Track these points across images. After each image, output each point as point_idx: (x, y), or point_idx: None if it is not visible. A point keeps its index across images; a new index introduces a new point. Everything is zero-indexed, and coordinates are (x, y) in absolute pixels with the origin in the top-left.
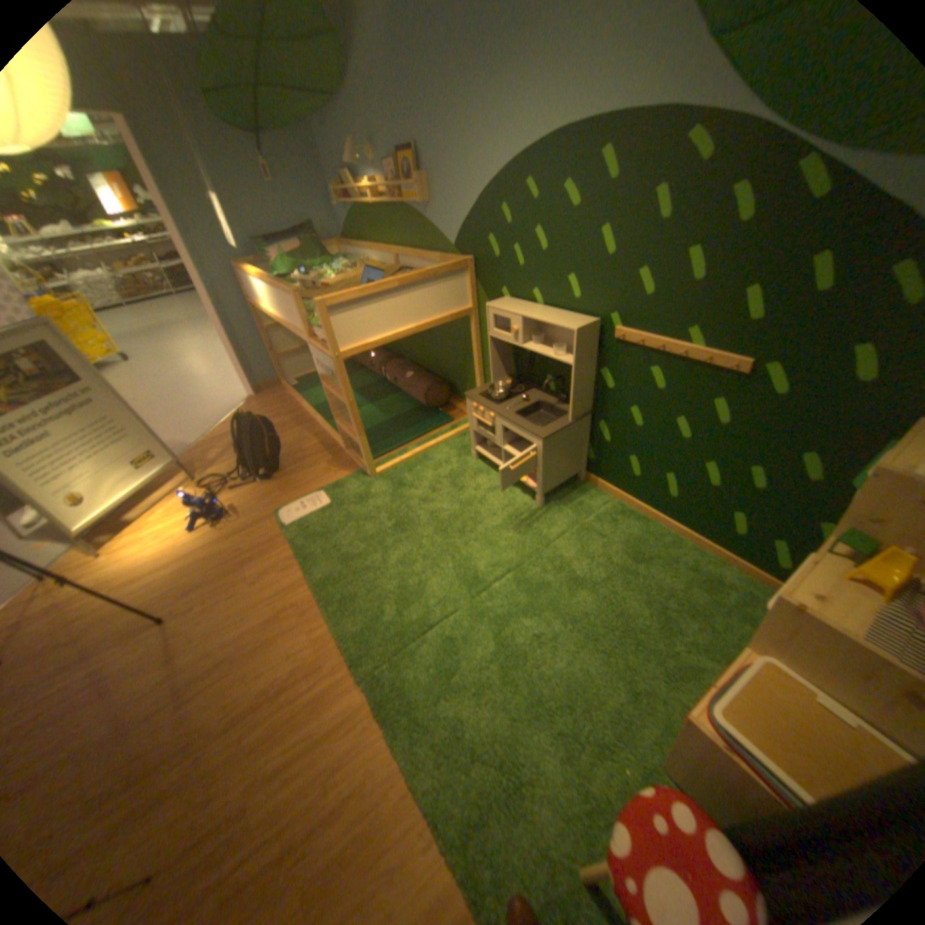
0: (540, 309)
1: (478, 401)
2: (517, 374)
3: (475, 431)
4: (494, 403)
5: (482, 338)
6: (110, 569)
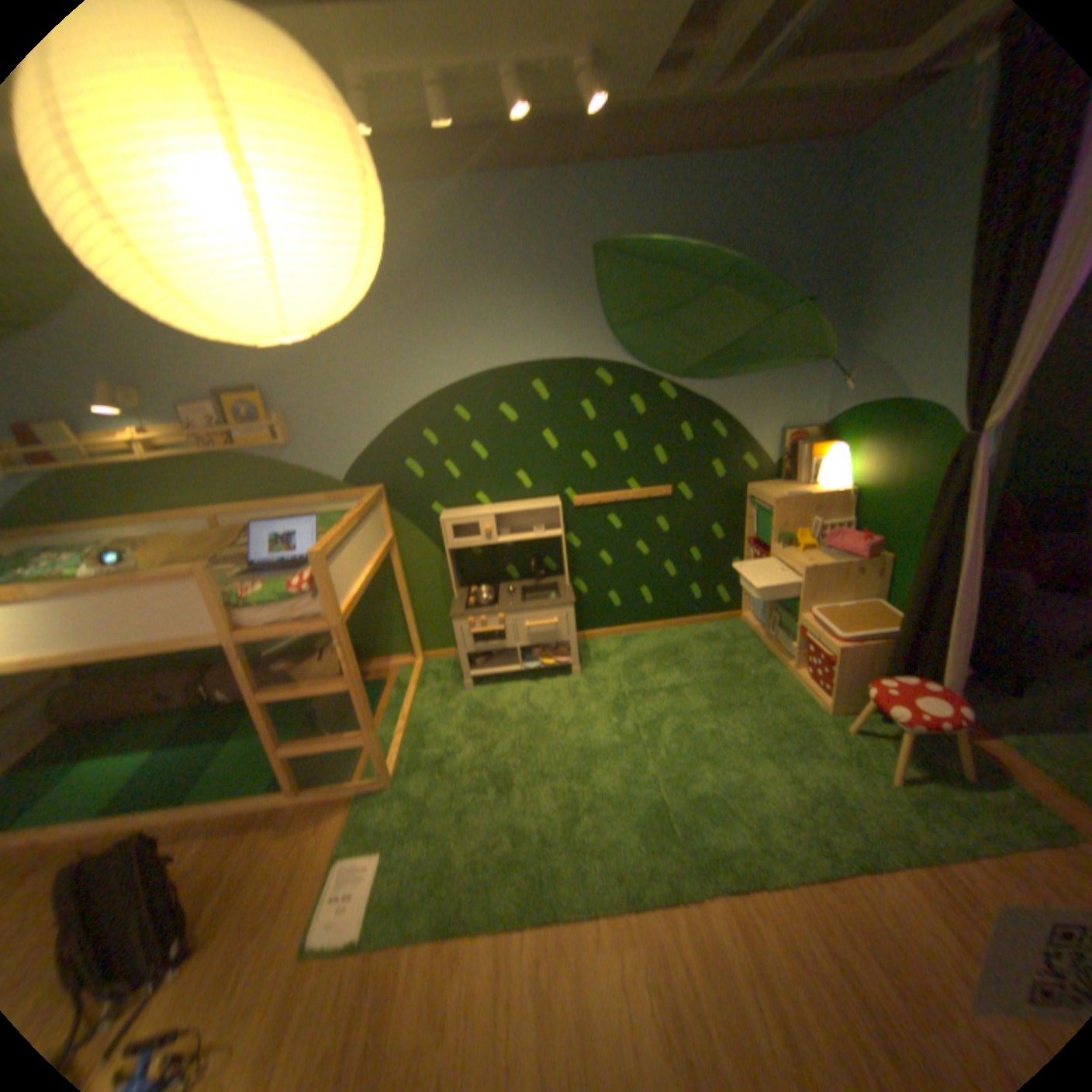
0: (497, 507)
1: (473, 613)
2: (467, 583)
3: (473, 651)
4: (489, 607)
5: (405, 567)
6: None
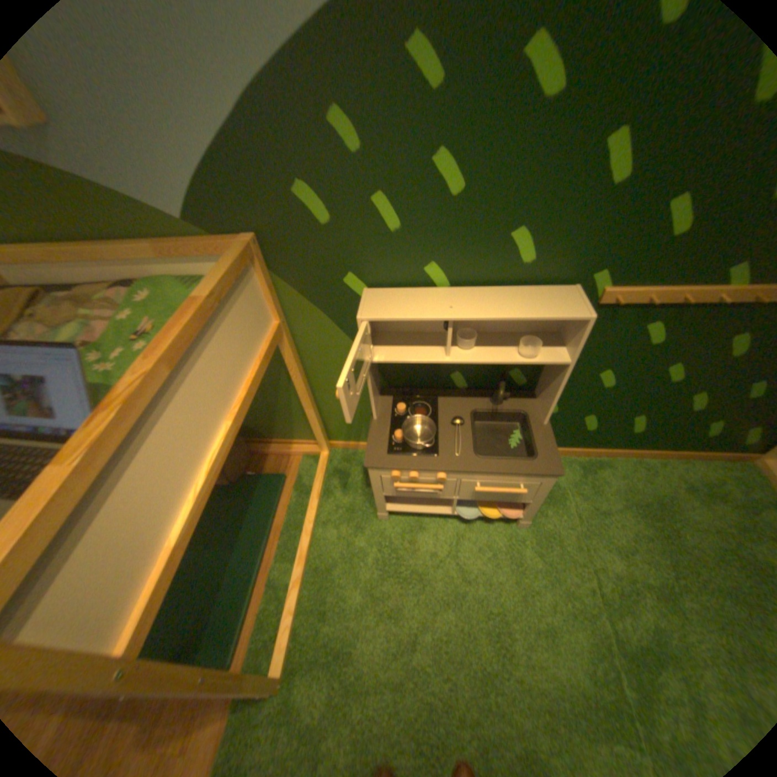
0: (463, 294)
1: (401, 463)
2: (391, 384)
3: (393, 495)
4: (425, 452)
5: (303, 357)
6: None
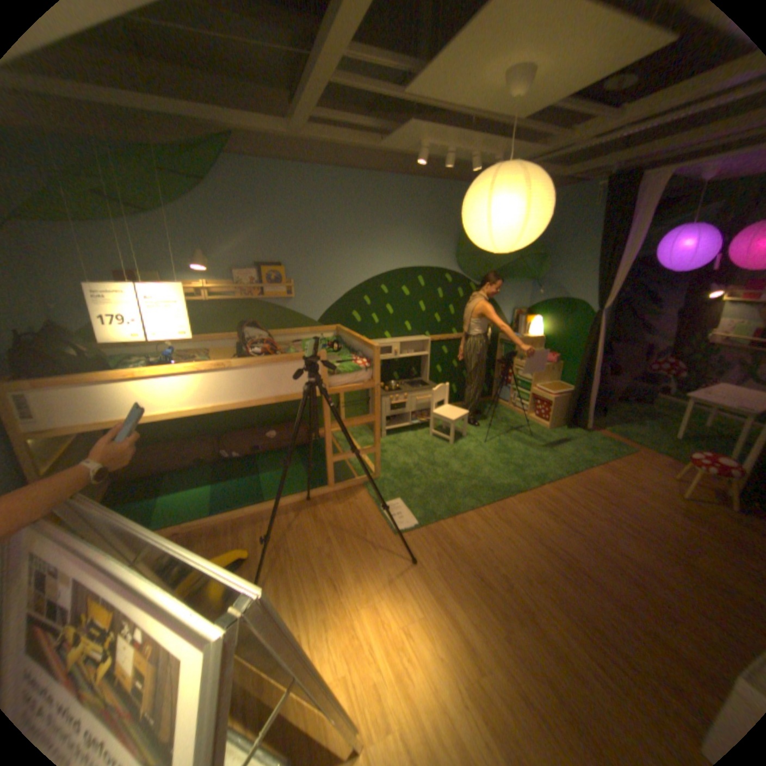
0: (395, 340)
1: (391, 394)
2: None
3: (389, 415)
4: (397, 391)
5: None
6: (447, 698)
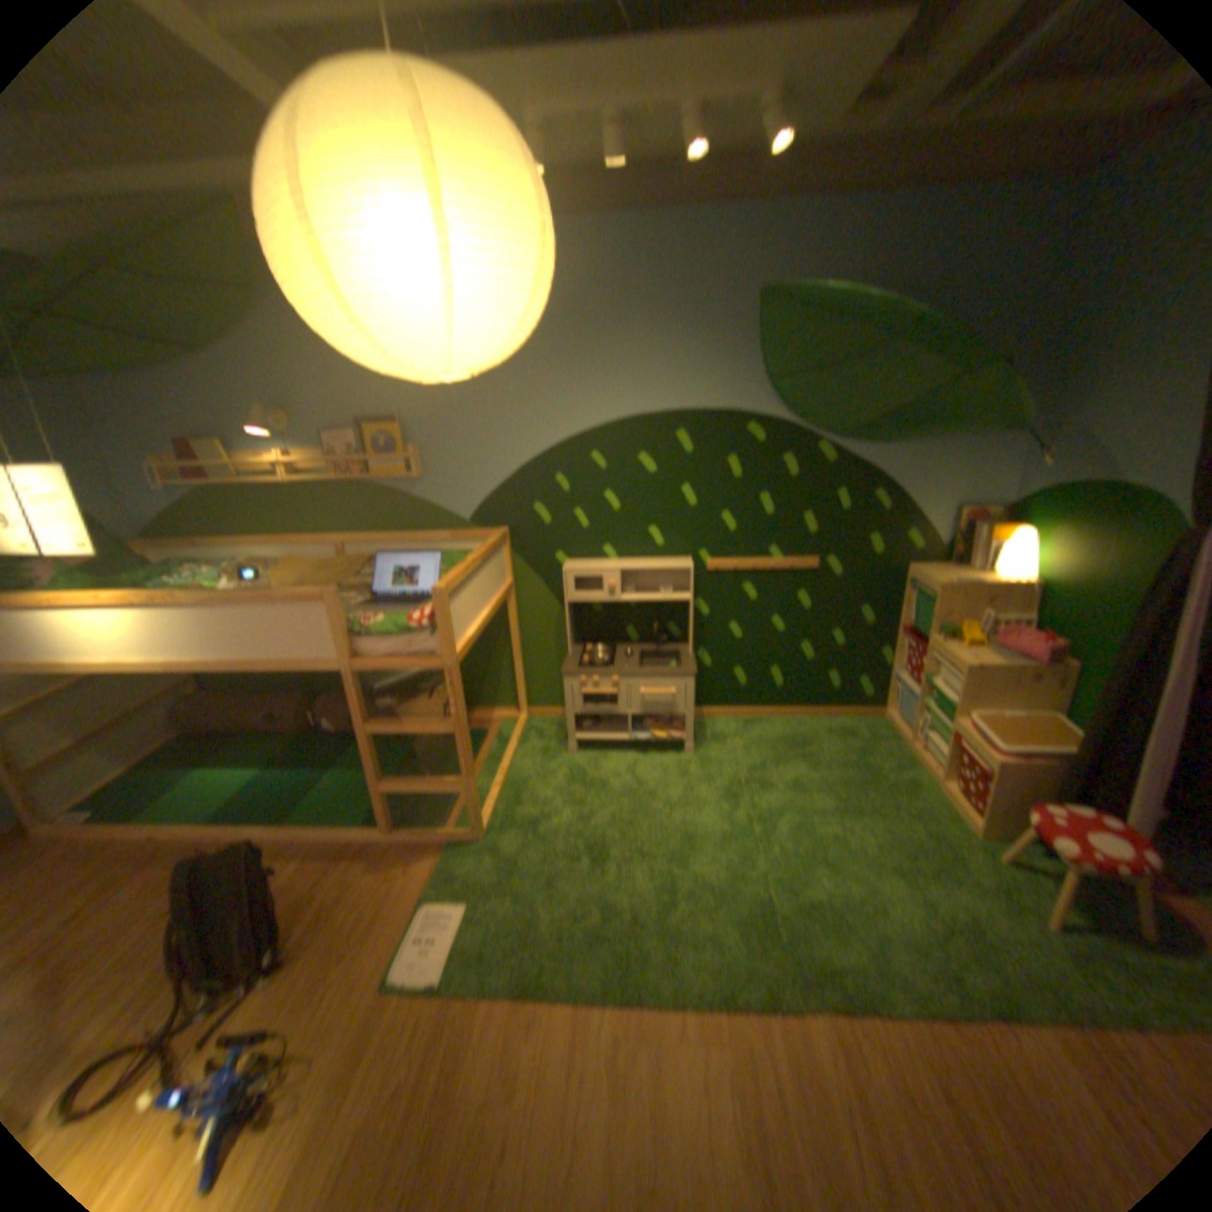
0: (623, 561)
1: (586, 670)
2: (583, 637)
3: (581, 710)
4: (604, 666)
5: (520, 613)
6: None
